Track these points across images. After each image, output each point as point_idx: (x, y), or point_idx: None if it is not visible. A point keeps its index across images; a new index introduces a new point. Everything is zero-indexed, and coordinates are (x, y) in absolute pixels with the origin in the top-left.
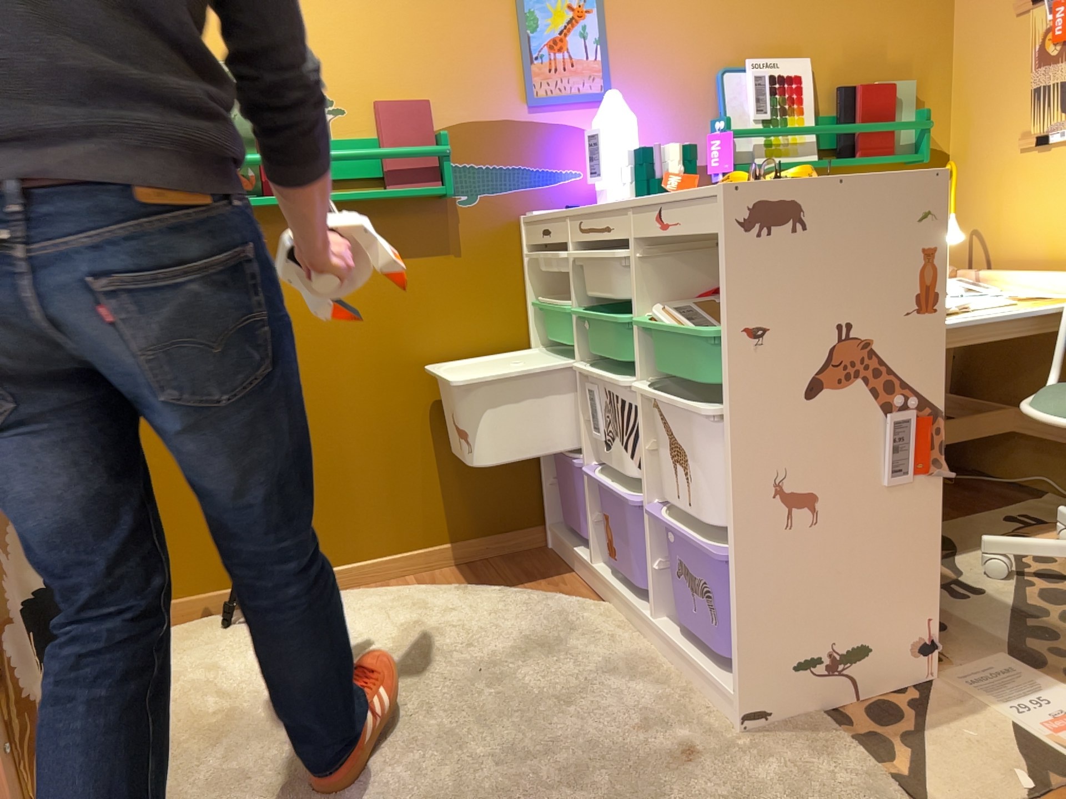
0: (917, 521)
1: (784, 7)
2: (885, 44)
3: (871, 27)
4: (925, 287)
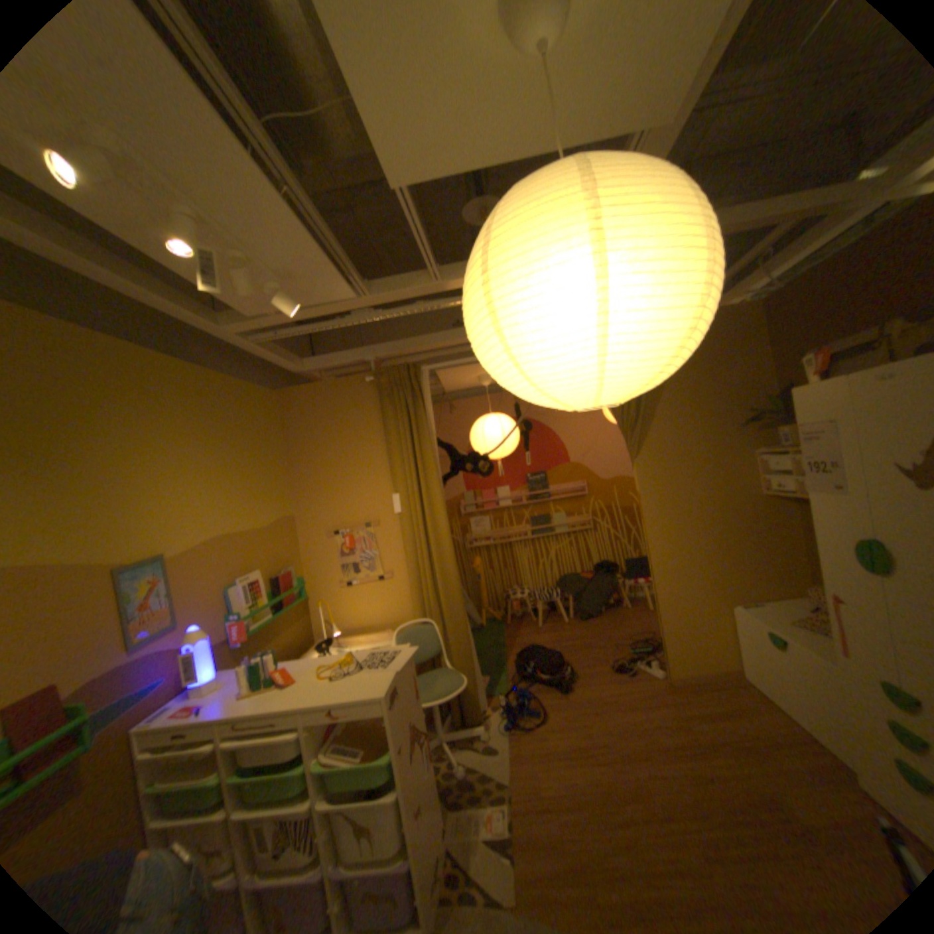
0: (432, 784)
1: (245, 549)
2: (280, 553)
3: (275, 547)
4: (416, 690)
